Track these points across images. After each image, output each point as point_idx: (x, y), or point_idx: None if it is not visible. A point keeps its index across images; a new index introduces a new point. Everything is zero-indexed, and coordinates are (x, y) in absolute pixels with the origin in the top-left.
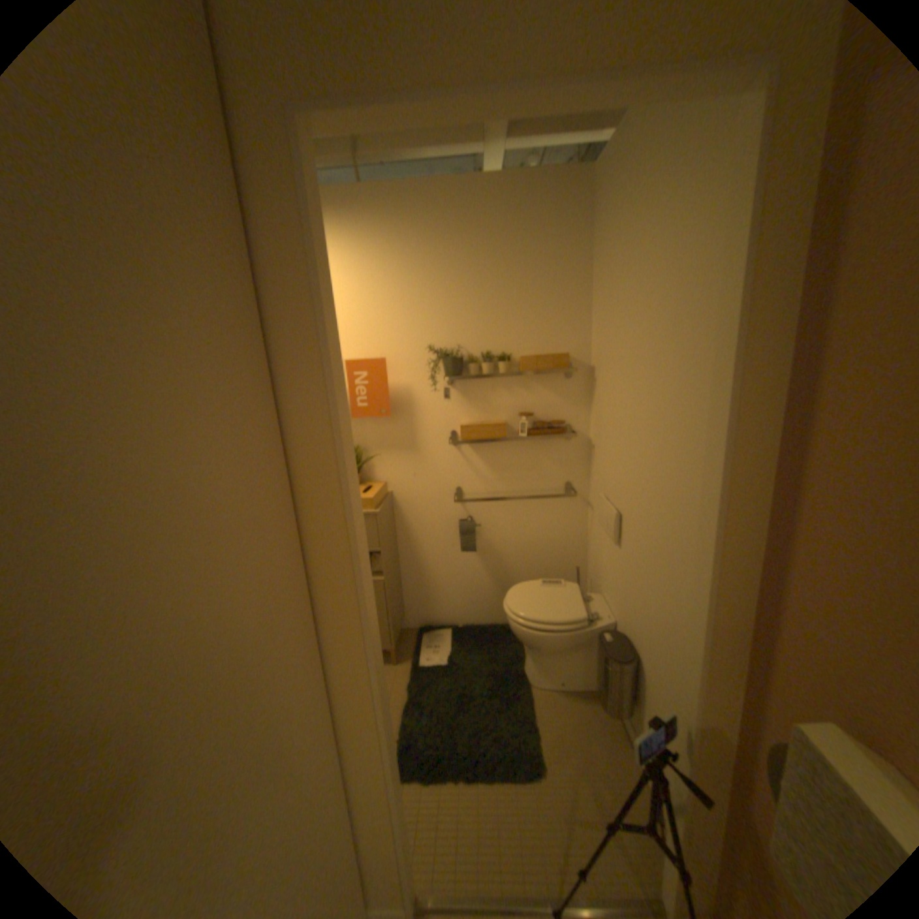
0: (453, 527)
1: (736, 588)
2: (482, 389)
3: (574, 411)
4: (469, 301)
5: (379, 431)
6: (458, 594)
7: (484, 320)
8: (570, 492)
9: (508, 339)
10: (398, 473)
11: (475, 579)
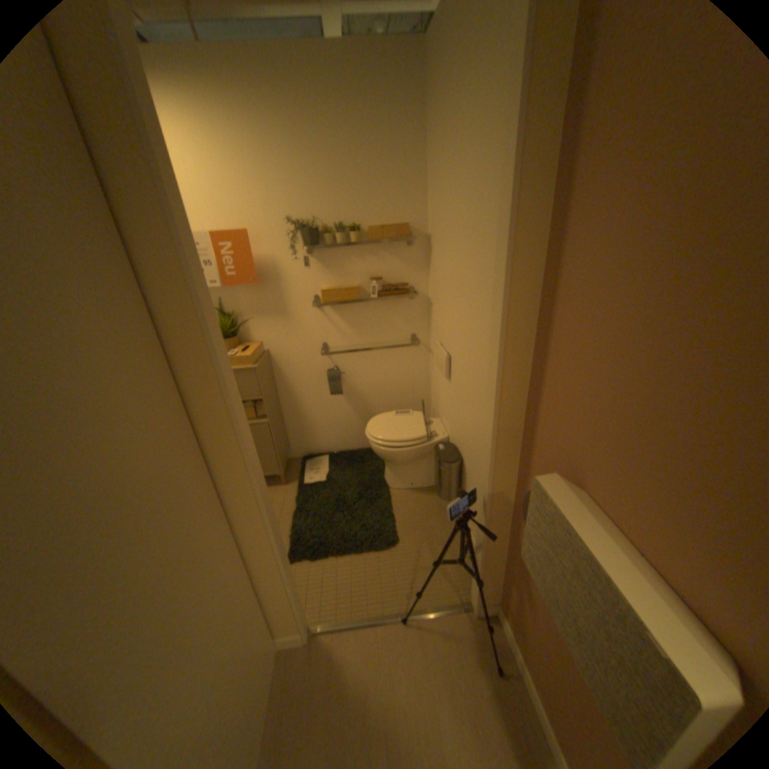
0: (323, 376)
1: (514, 398)
2: (337, 256)
3: (416, 274)
4: (319, 173)
5: (250, 297)
6: (332, 428)
7: (335, 192)
8: (415, 342)
9: (357, 210)
10: (271, 333)
11: (344, 416)
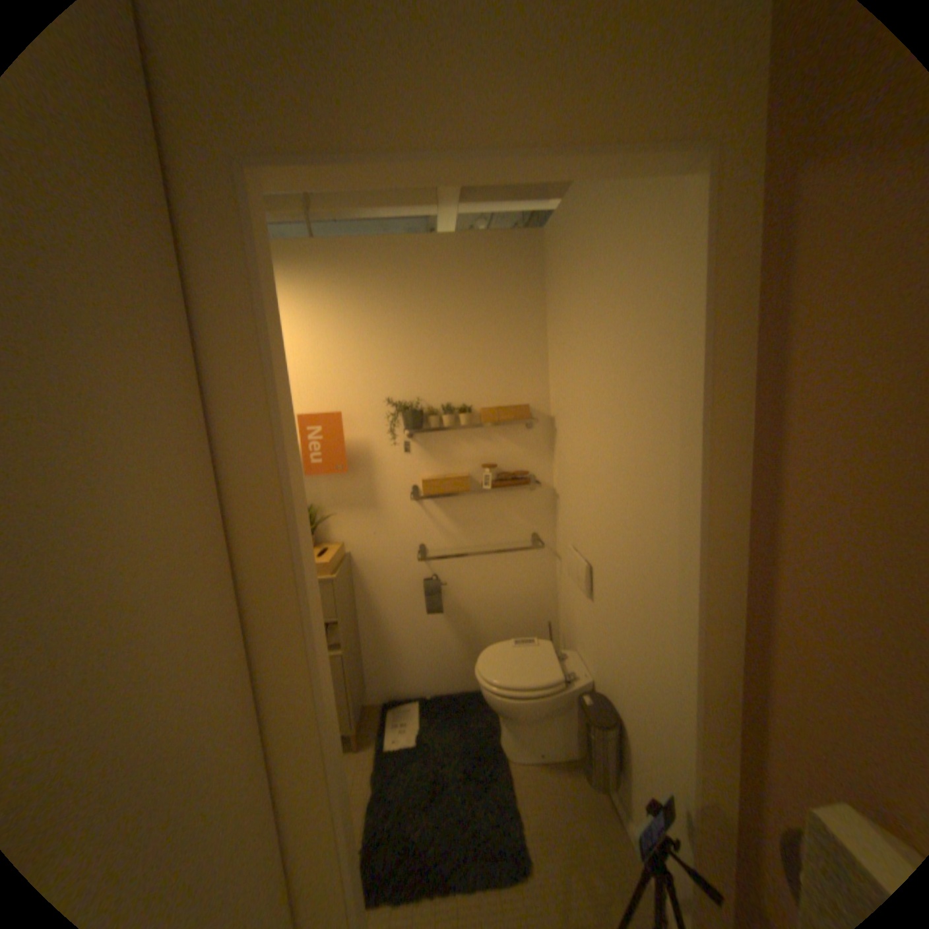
0: (417, 587)
1: (719, 647)
2: (443, 440)
3: (537, 461)
4: (427, 353)
5: (335, 487)
6: (425, 661)
7: (443, 372)
8: (537, 543)
9: (468, 390)
10: (355, 532)
11: (442, 643)
